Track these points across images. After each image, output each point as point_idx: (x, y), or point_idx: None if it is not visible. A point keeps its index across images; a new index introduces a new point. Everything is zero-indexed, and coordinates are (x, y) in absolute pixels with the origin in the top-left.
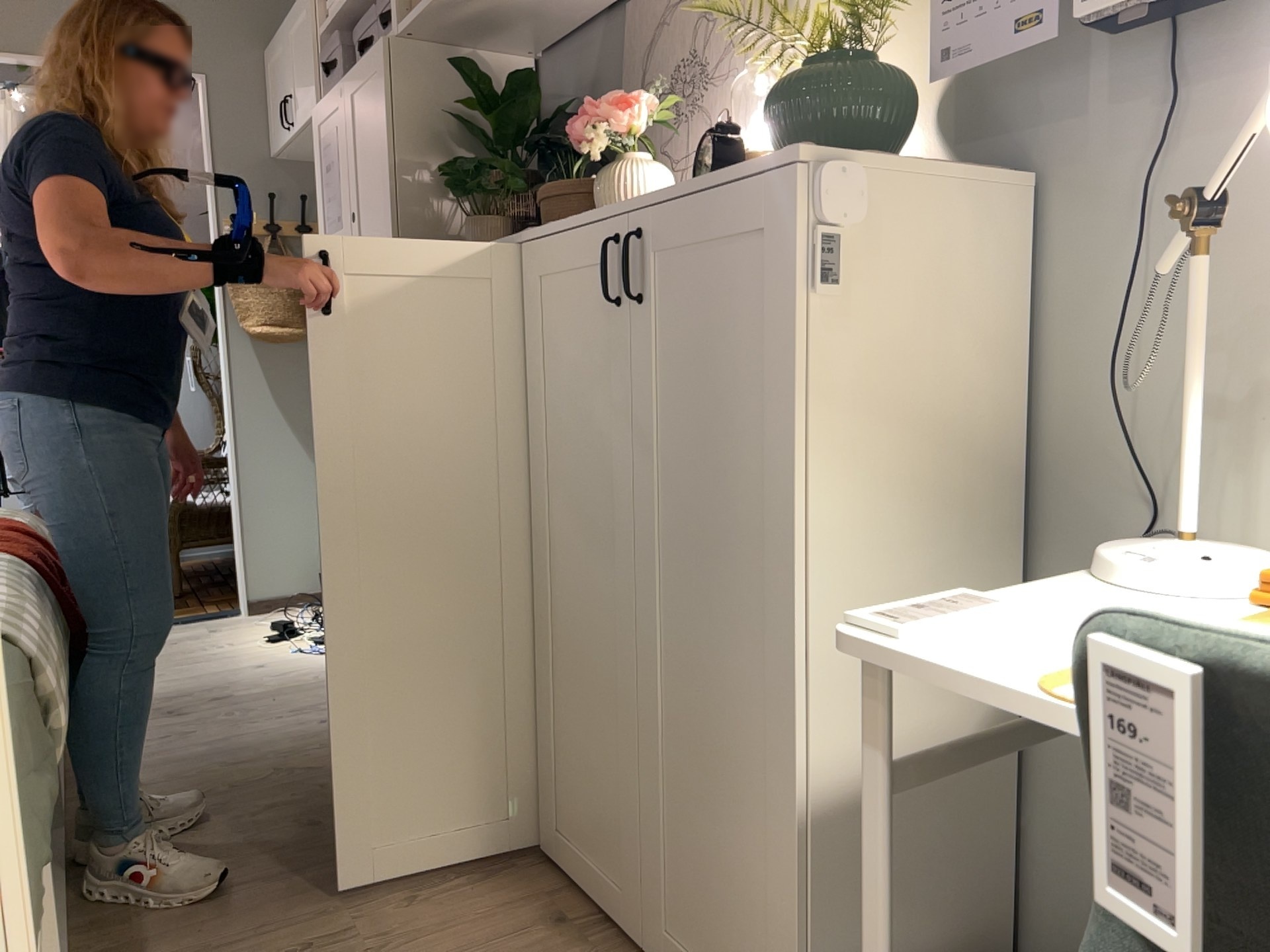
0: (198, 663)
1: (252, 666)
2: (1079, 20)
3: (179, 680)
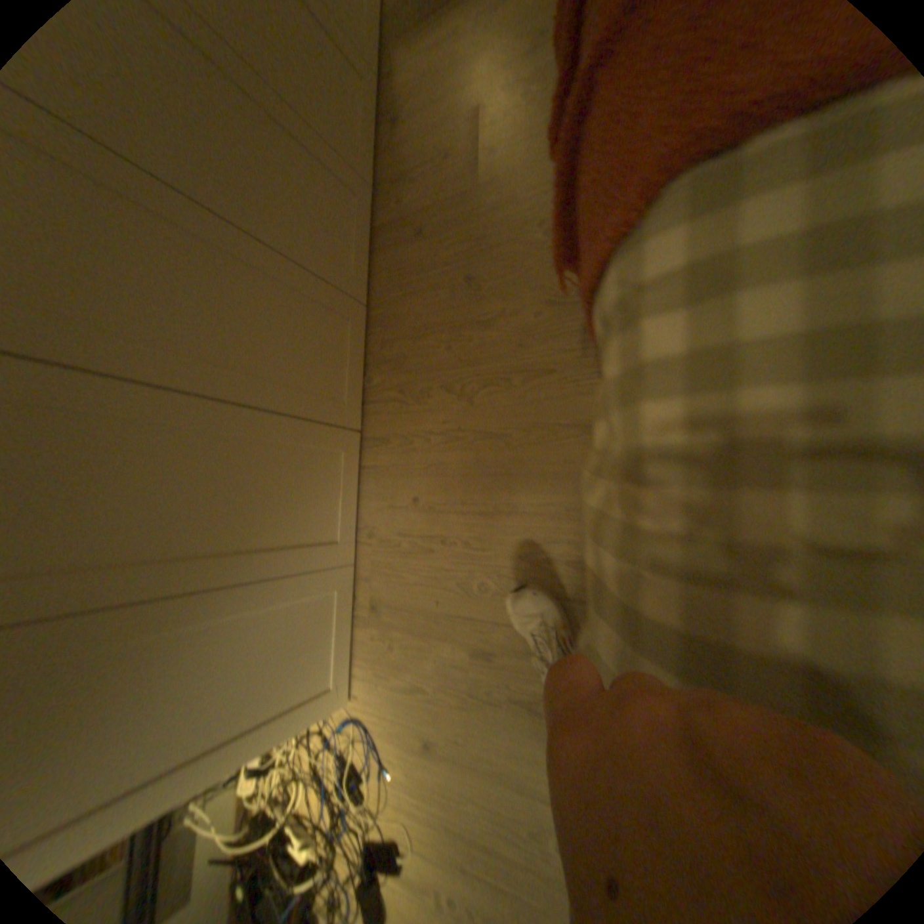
0: (485, 839)
1: (433, 755)
2: None
3: (514, 777)
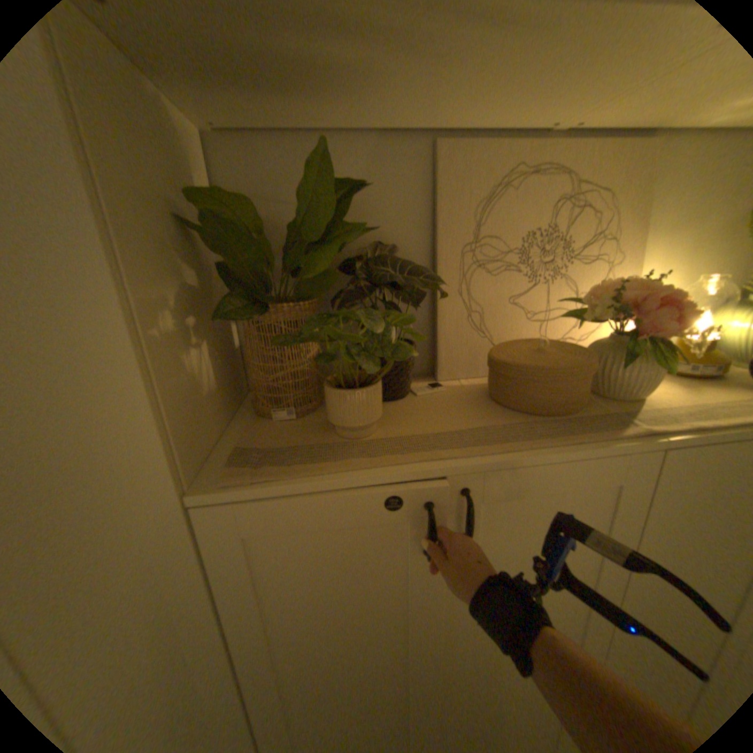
0: None
1: None
2: None
3: None
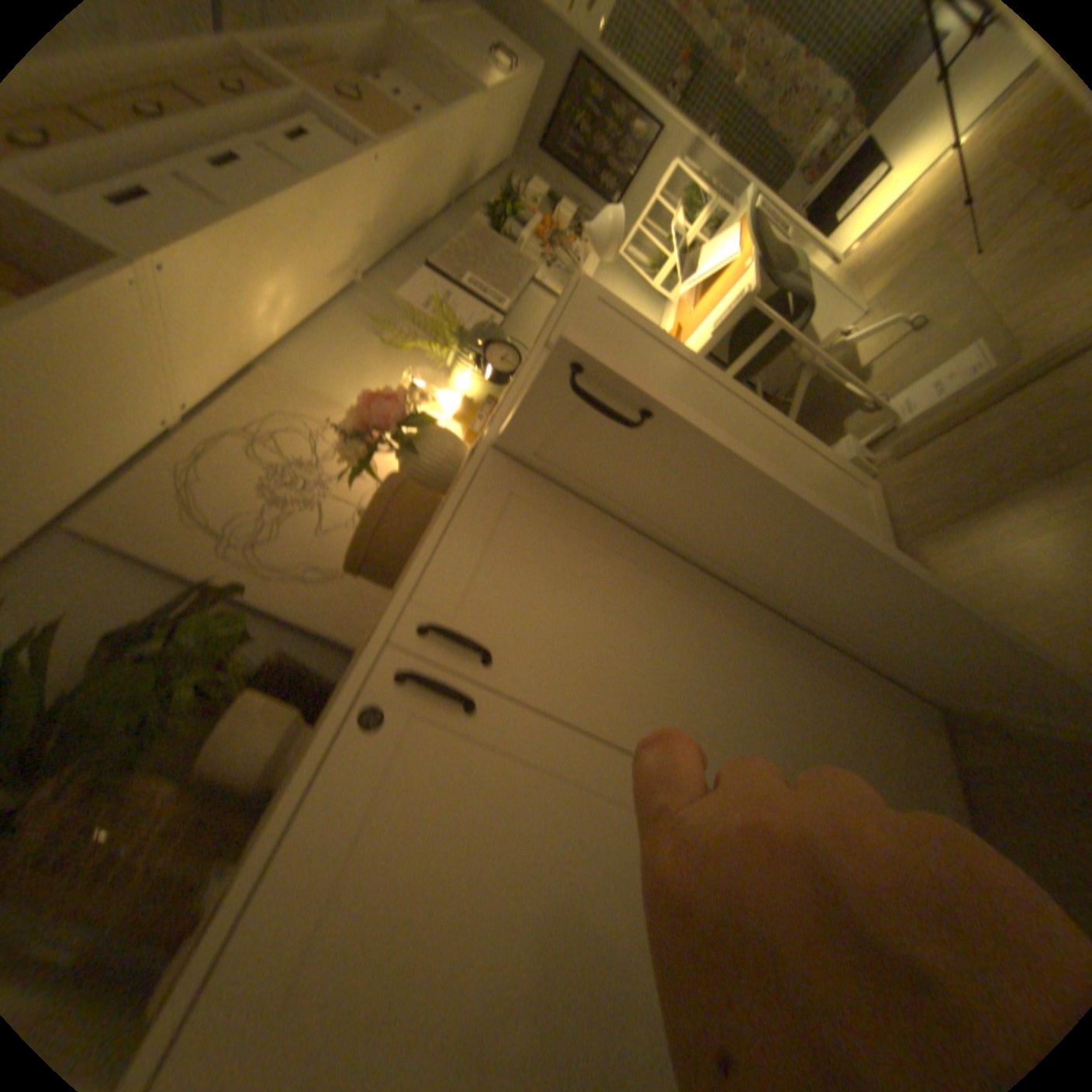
0: None
1: None
2: (502, 309)
3: None
